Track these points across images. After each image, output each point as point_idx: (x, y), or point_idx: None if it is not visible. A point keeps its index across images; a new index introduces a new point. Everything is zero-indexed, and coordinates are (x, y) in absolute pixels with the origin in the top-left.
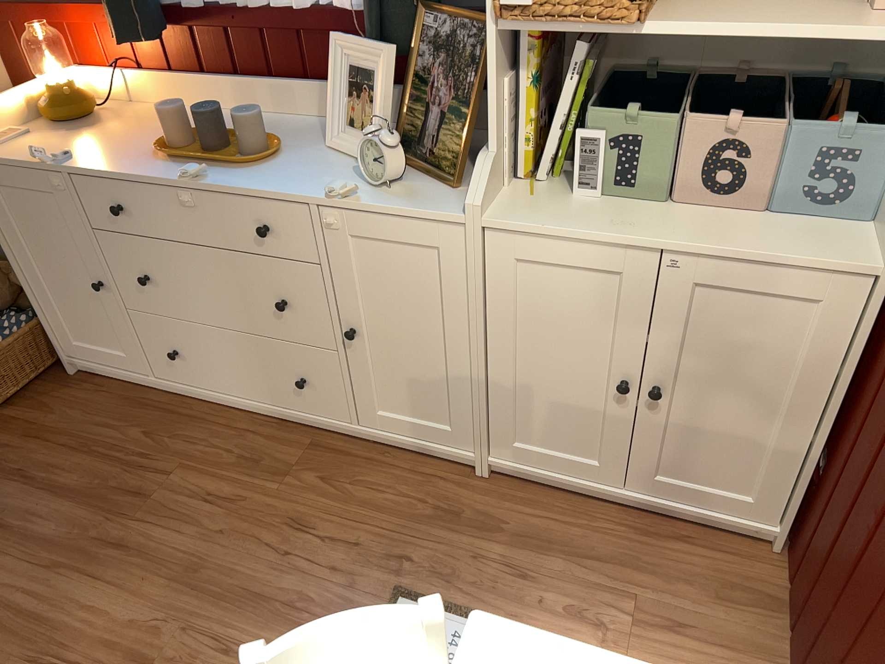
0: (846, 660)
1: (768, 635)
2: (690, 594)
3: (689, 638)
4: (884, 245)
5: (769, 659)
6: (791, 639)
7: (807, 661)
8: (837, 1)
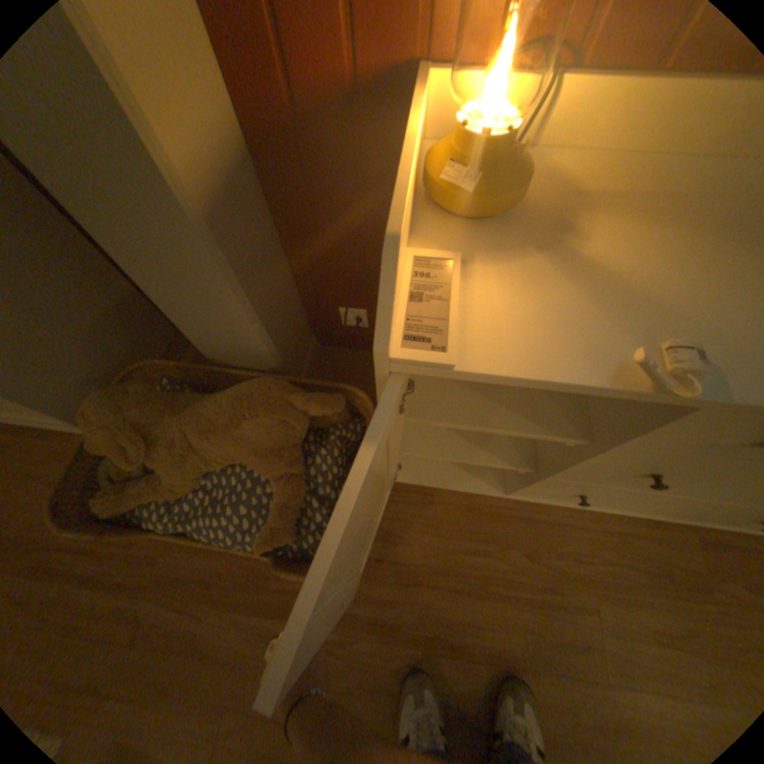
0: None
1: None
2: None
3: None
4: None
5: None
6: None
7: None
8: None
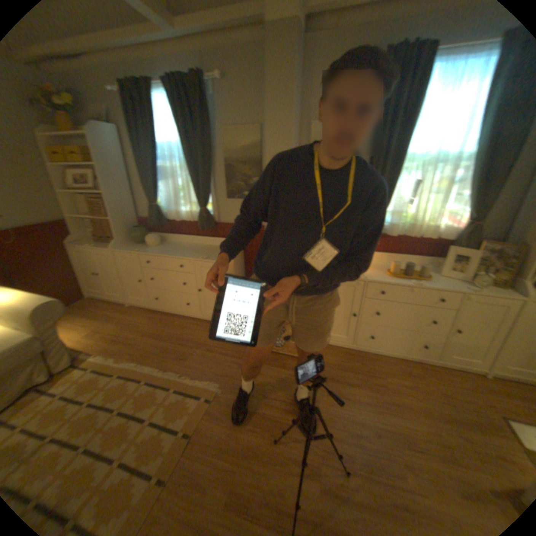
0: None
1: None
2: None
3: None
4: None
5: None
6: None
7: None
8: None
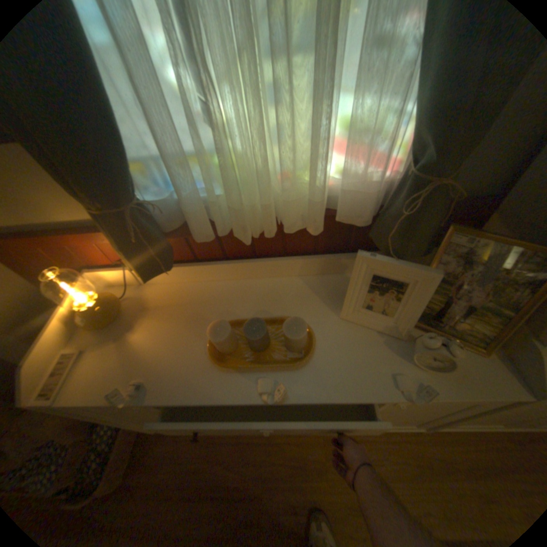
0: None
1: None
2: None
3: None
4: None
5: None
6: None
7: None
8: None
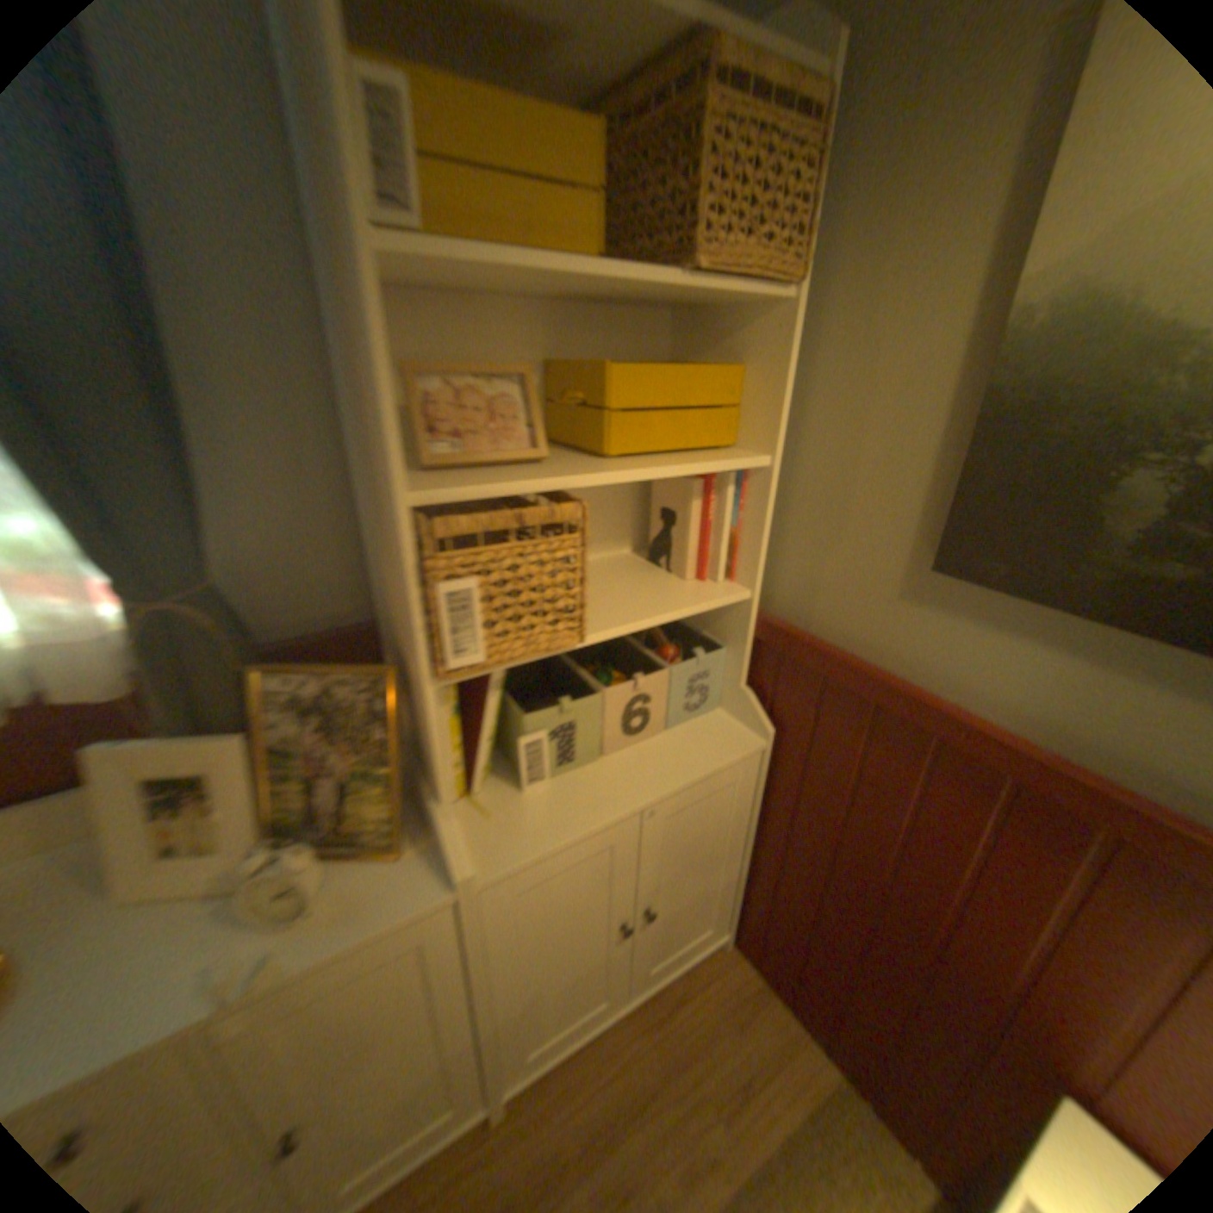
0: (896, 1032)
1: (783, 1033)
2: (726, 1054)
3: (759, 1097)
4: (749, 729)
5: (800, 1053)
6: (793, 1020)
7: (833, 1036)
8: (649, 577)
